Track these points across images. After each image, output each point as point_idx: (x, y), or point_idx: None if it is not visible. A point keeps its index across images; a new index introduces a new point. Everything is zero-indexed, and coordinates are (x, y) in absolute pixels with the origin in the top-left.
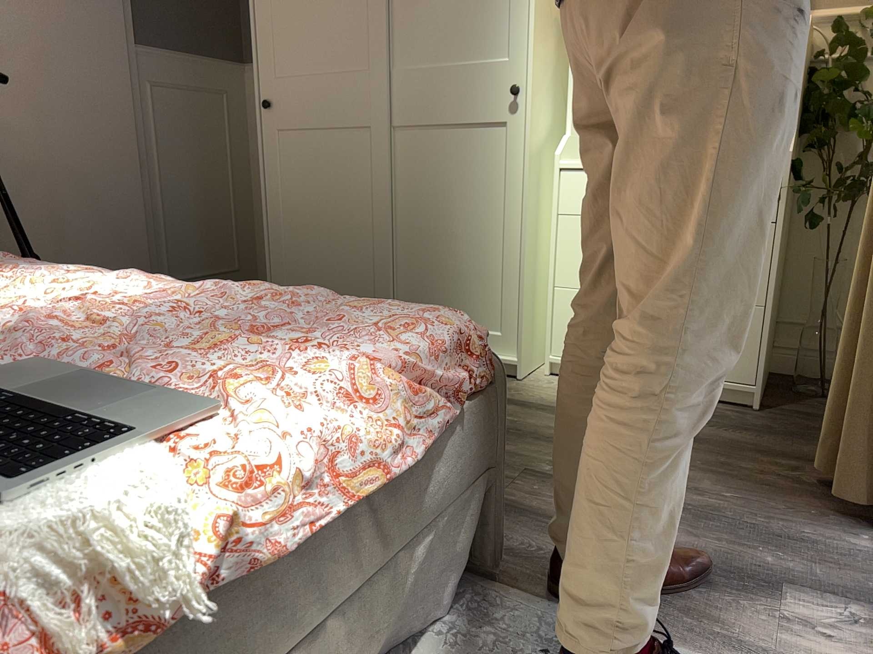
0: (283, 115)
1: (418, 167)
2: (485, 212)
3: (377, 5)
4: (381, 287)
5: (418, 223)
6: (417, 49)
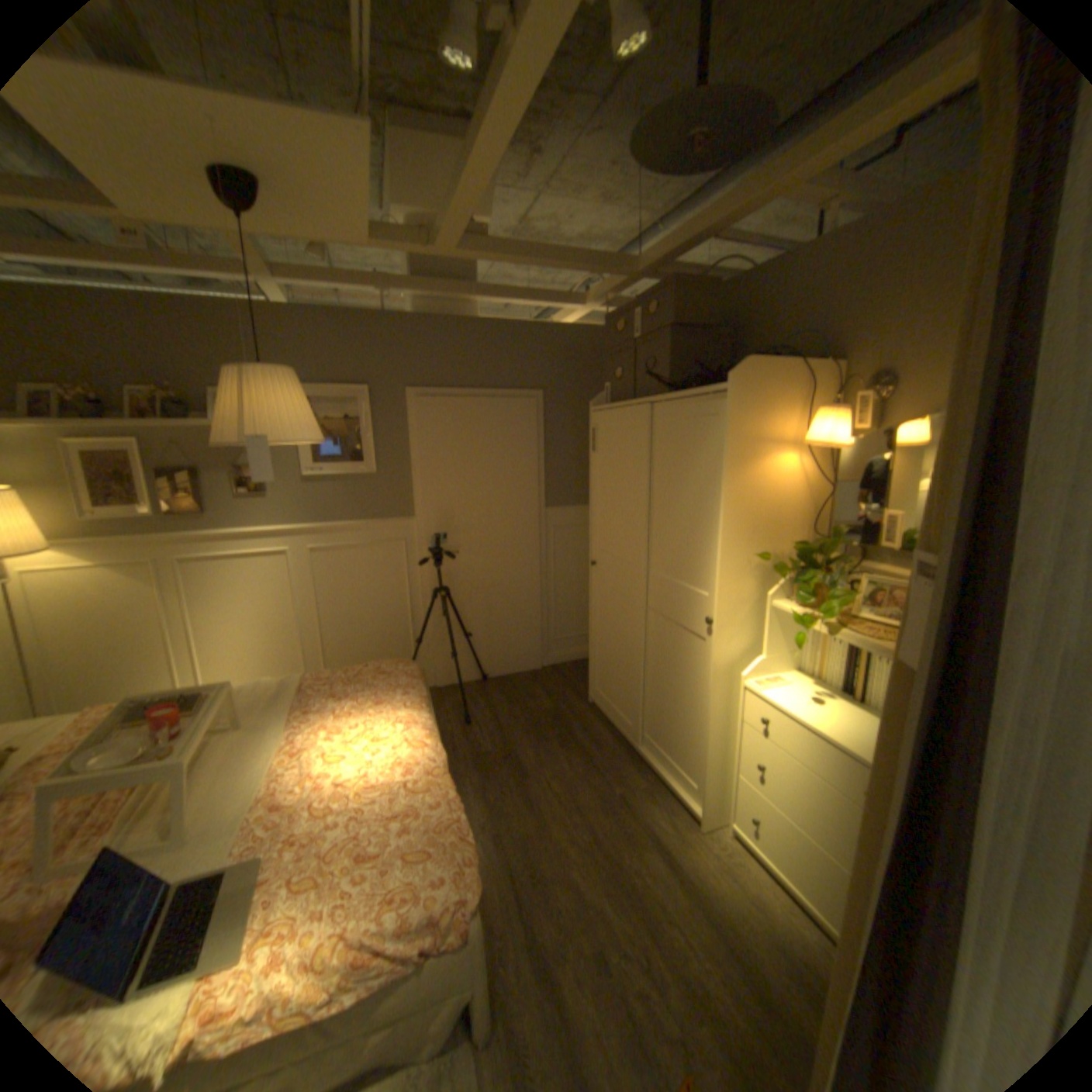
0: (600, 572)
1: (659, 641)
2: (693, 695)
3: (642, 527)
4: (636, 708)
5: (658, 678)
6: (663, 563)
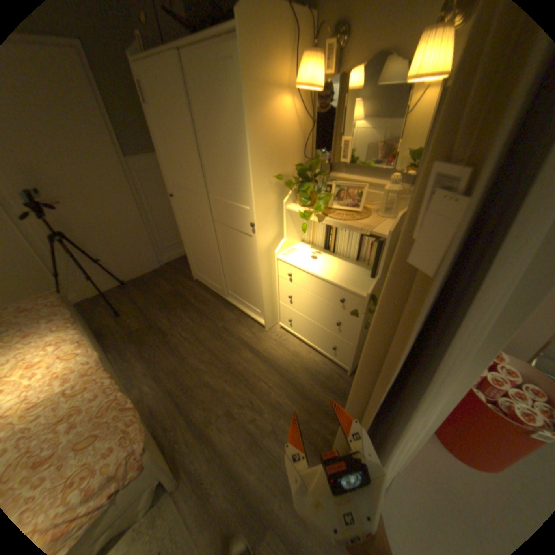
0: (179, 202)
1: (226, 240)
2: (250, 268)
3: (197, 166)
4: (221, 280)
5: (230, 261)
6: (217, 190)
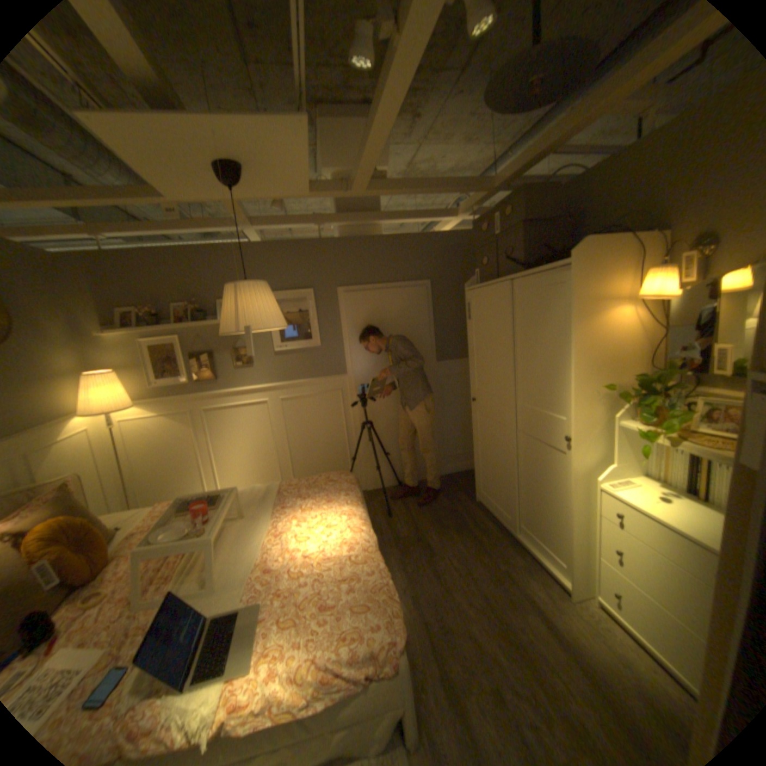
0: (479, 406)
1: (528, 455)
2: (558, 496)
3: (509, 371)
4: (513, 506)
5: (529, 483)
6: (527, 397)
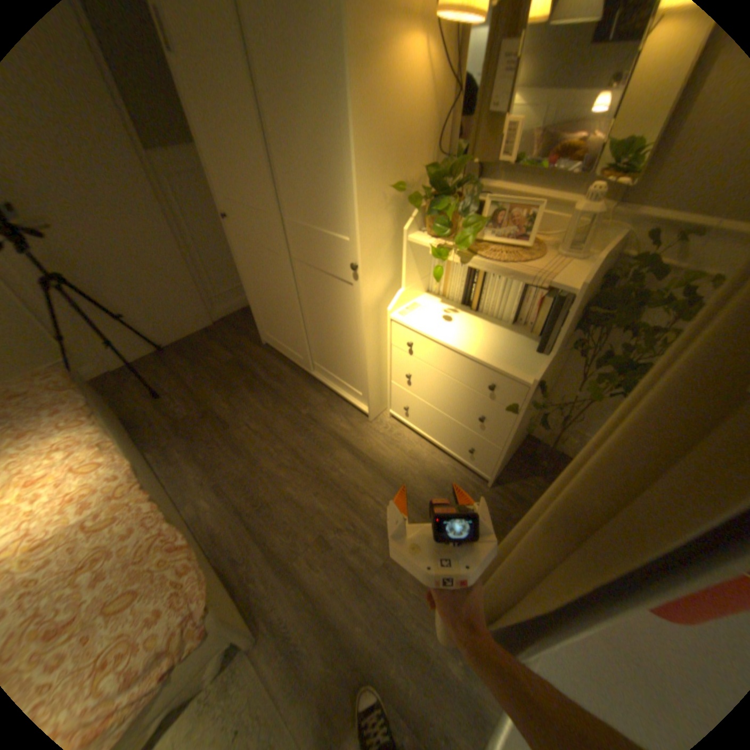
0: (233, 226)
1: (309, 289)
2: (348, 332)
3: (261, 165)
4: (302, 346)
5: (315, 320)
6: (295, 208)
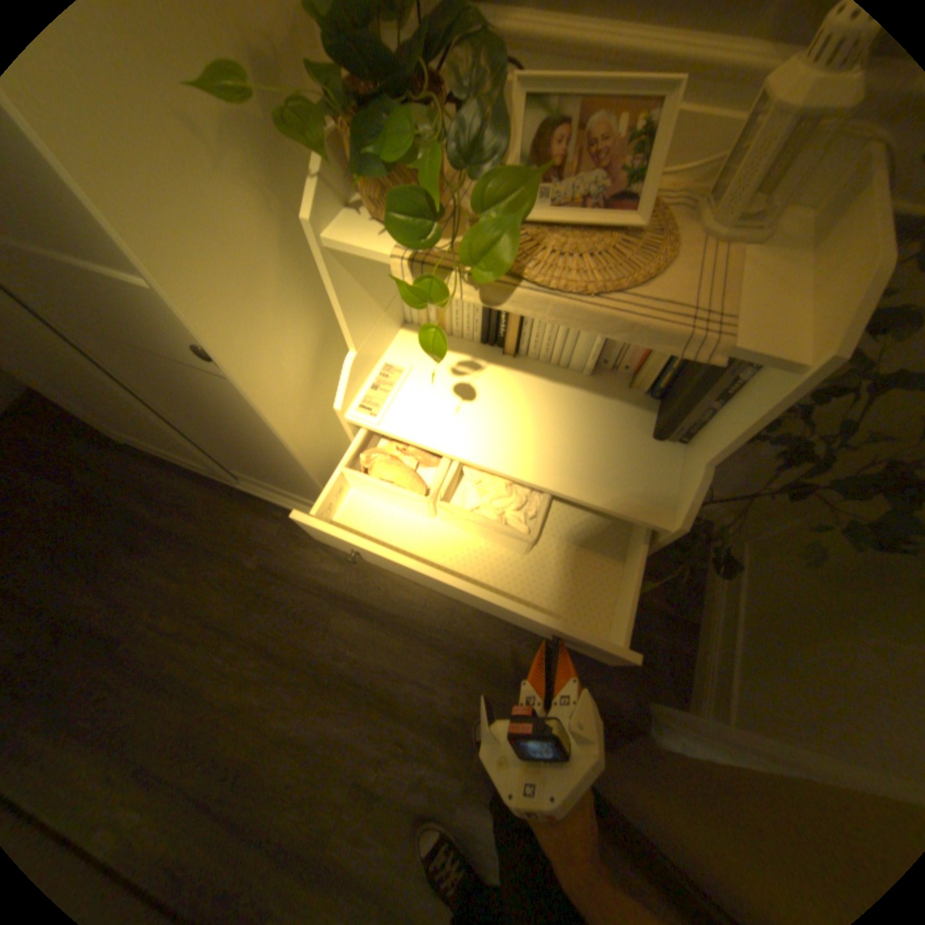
0: None
1: (137, 376)
2: (268, 446)
3: None
4: (195, 458)
5: (191, 423)
6: None
